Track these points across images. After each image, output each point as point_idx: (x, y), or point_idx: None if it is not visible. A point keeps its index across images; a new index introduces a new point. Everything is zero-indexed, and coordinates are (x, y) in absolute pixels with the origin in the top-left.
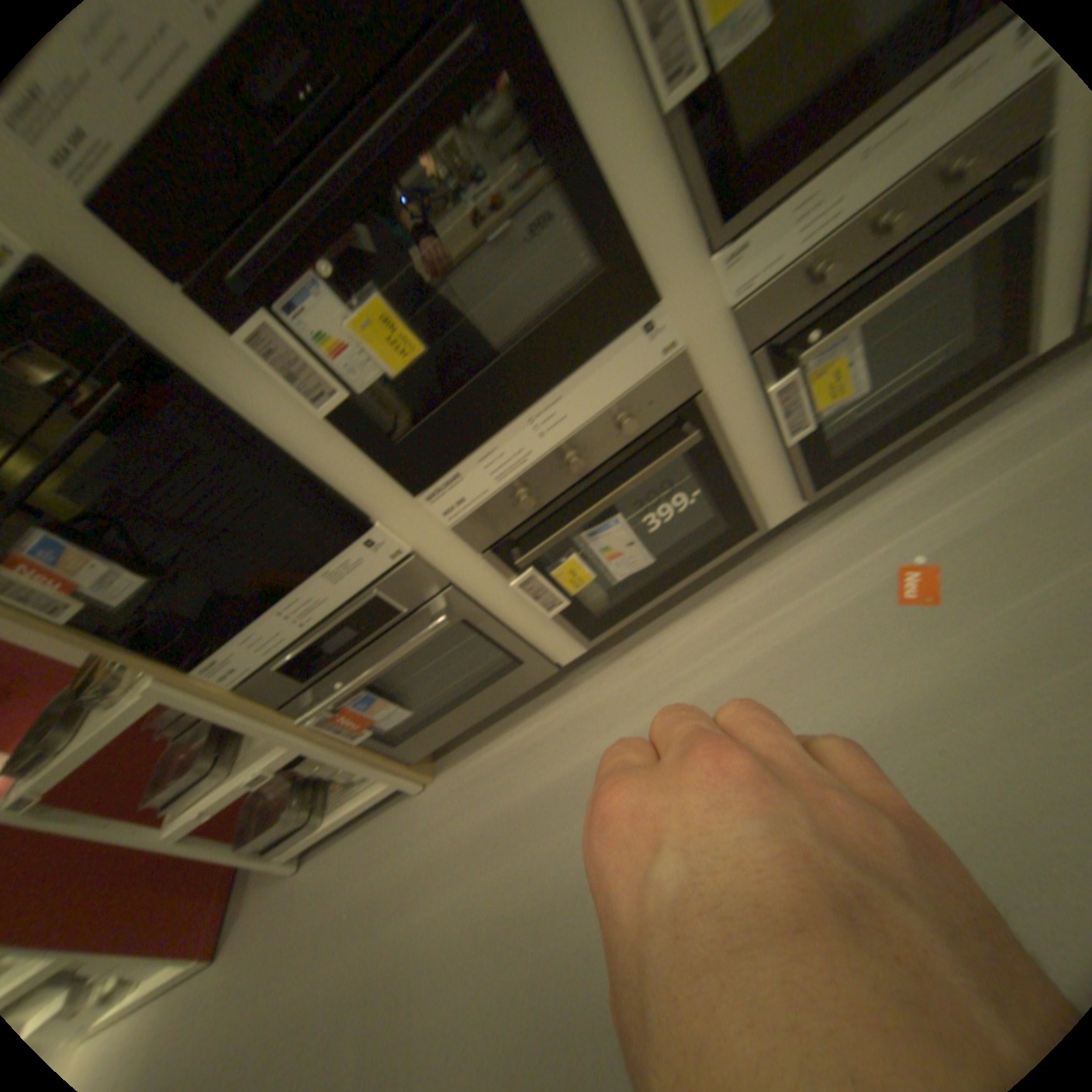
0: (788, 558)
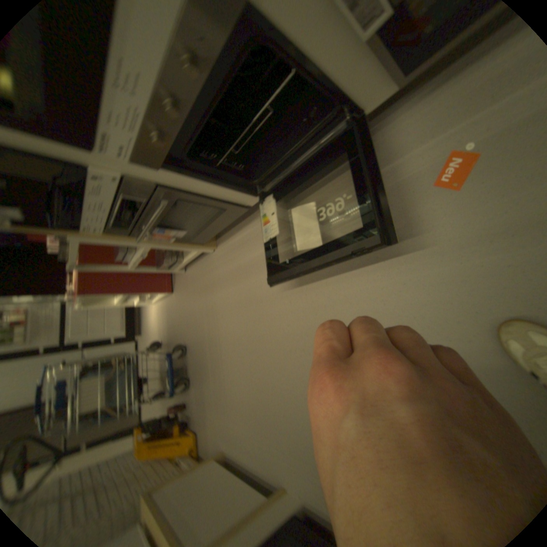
0: (384, 135)
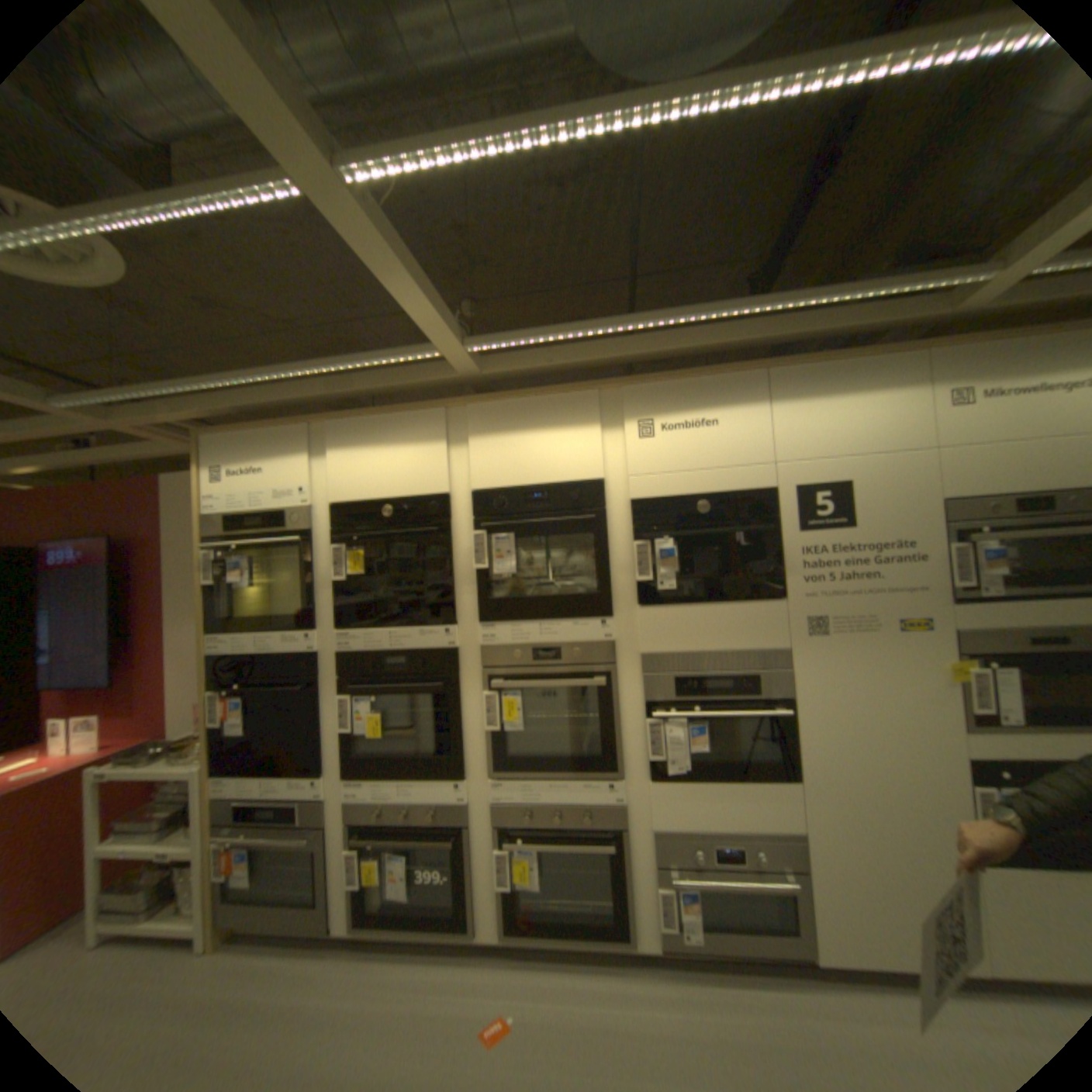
0: (473, 976)
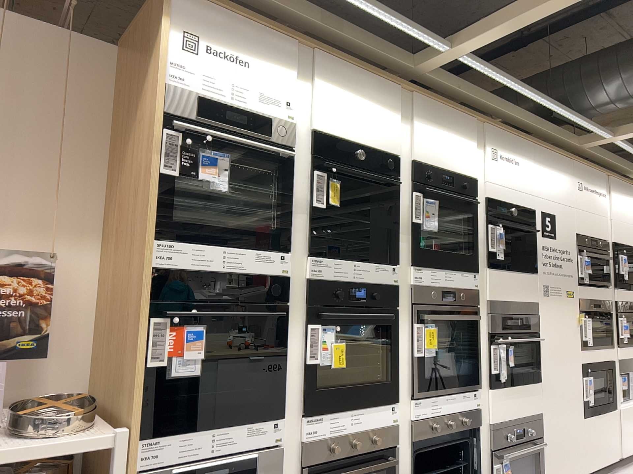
0: None
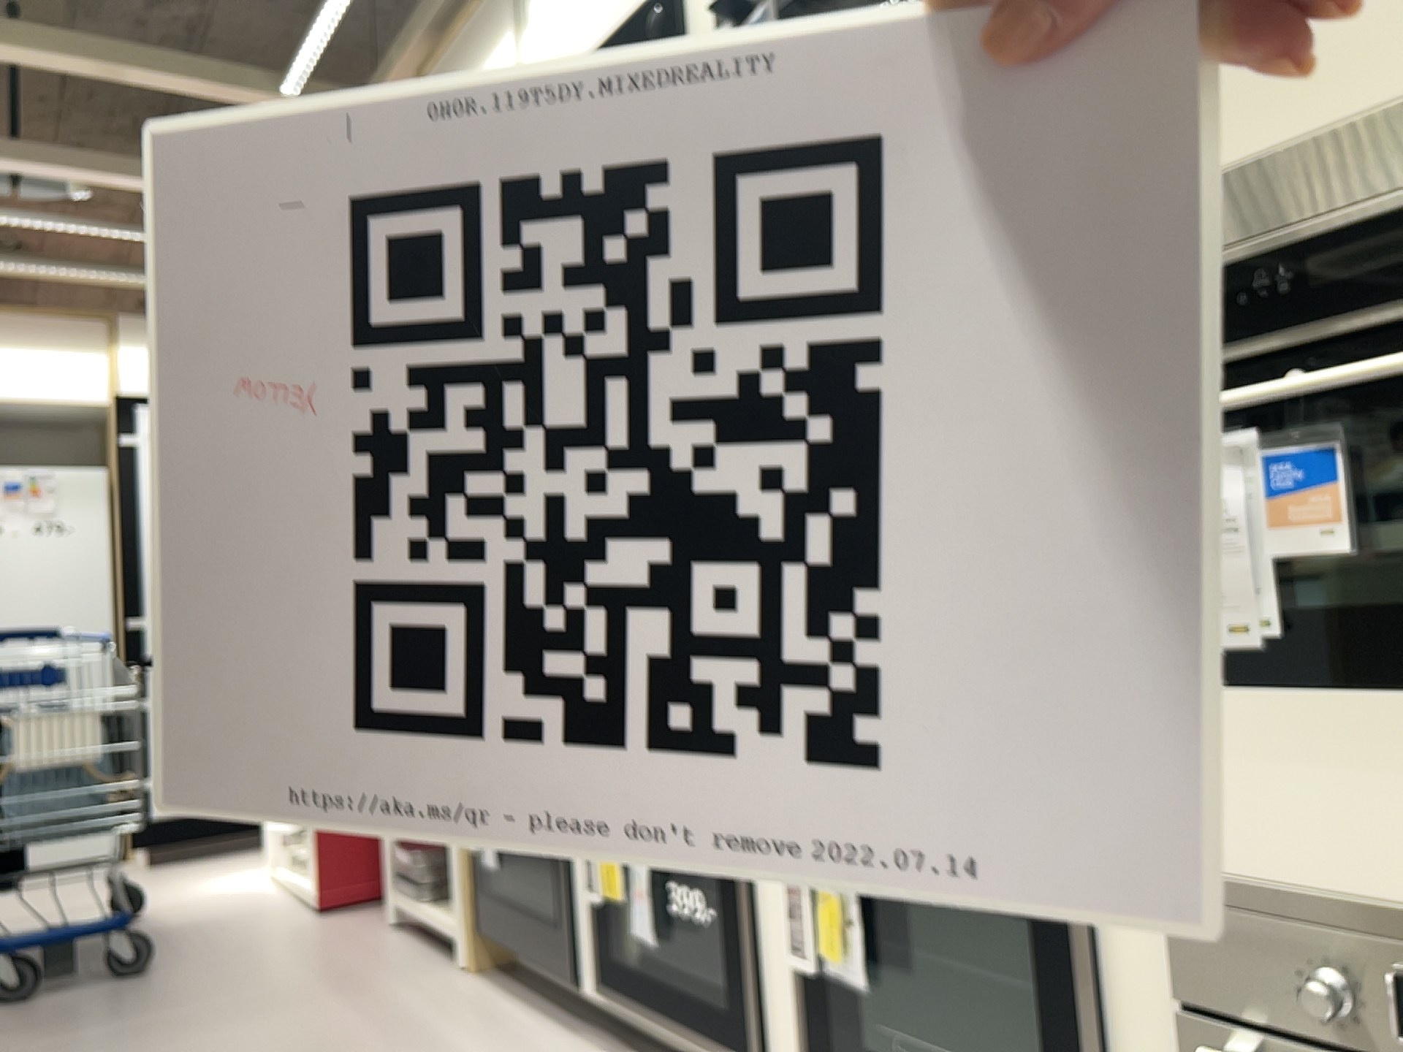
0: None
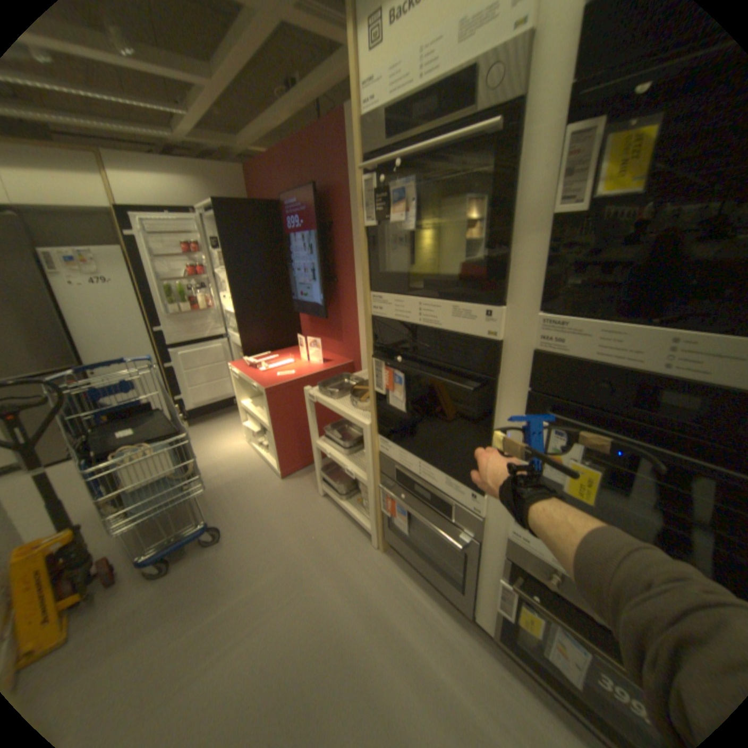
0: None
